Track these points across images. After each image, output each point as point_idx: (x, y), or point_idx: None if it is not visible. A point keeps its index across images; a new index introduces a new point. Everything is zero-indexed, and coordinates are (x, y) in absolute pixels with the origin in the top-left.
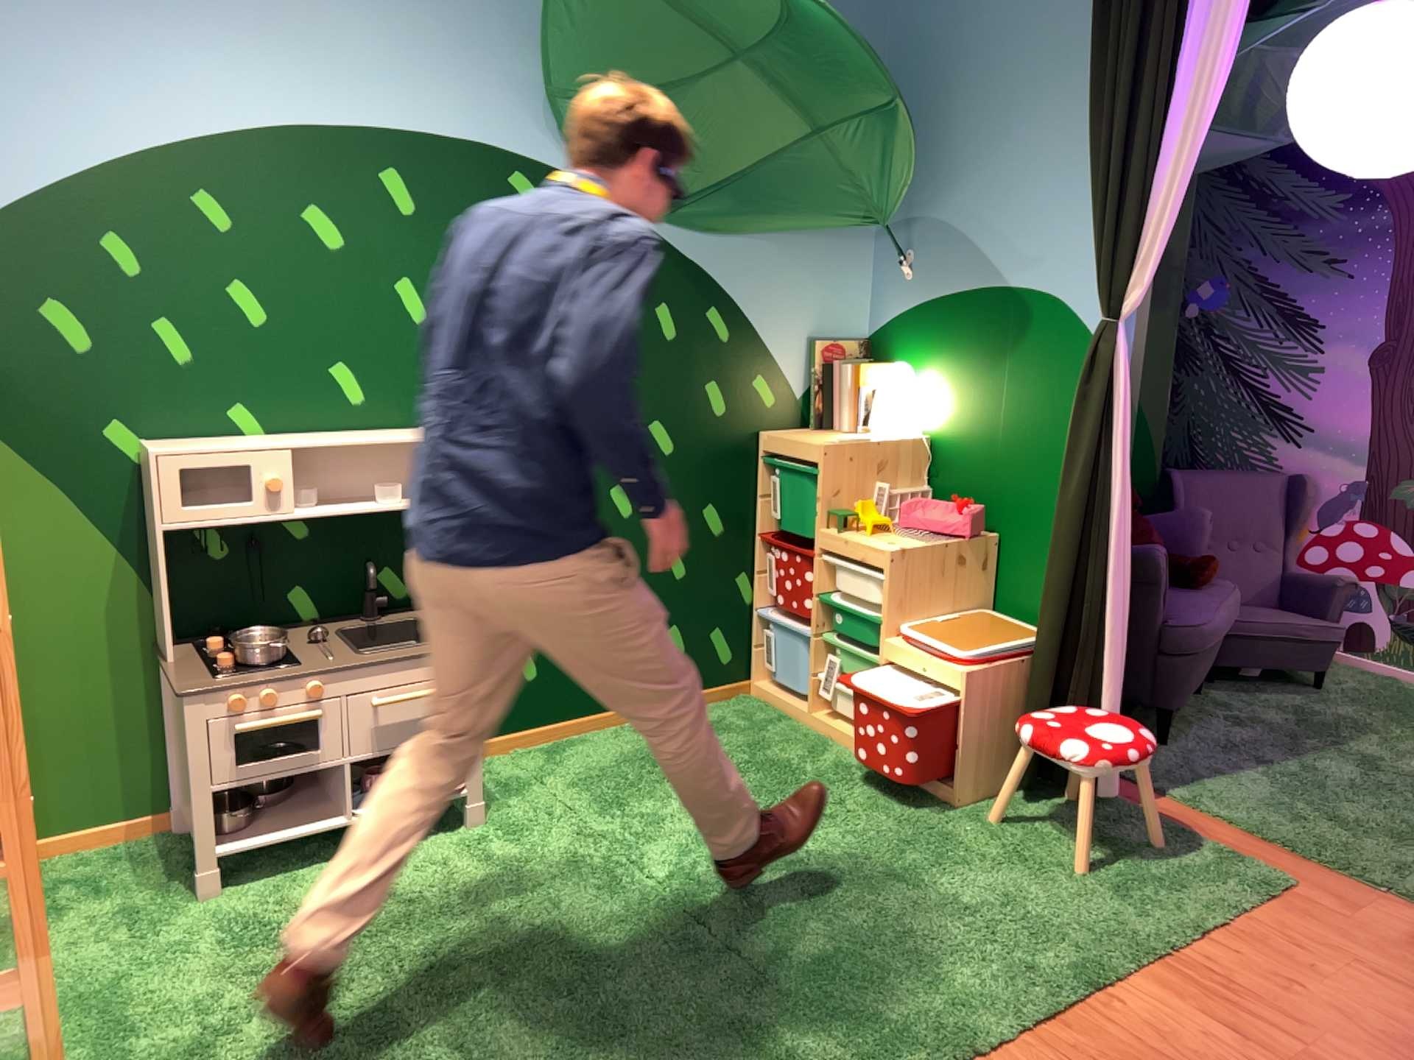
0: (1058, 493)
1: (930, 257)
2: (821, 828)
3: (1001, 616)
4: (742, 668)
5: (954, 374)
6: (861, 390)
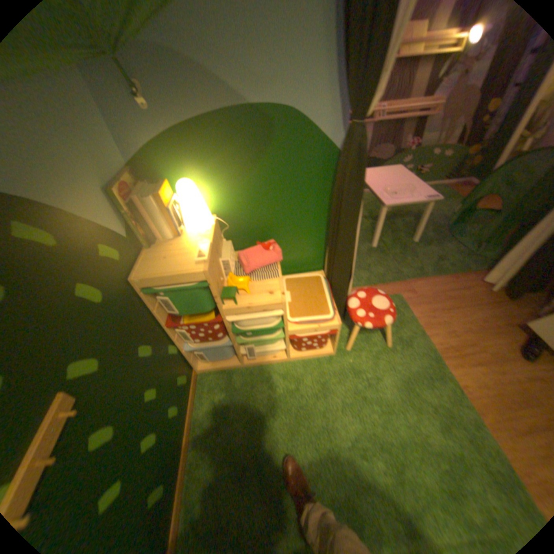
0: (306, 219)
1: (160, 85)
2: (334, 420)
3: (291, 276)
4: (189, 372)
5: (220, 174)
6: (170, 210)
